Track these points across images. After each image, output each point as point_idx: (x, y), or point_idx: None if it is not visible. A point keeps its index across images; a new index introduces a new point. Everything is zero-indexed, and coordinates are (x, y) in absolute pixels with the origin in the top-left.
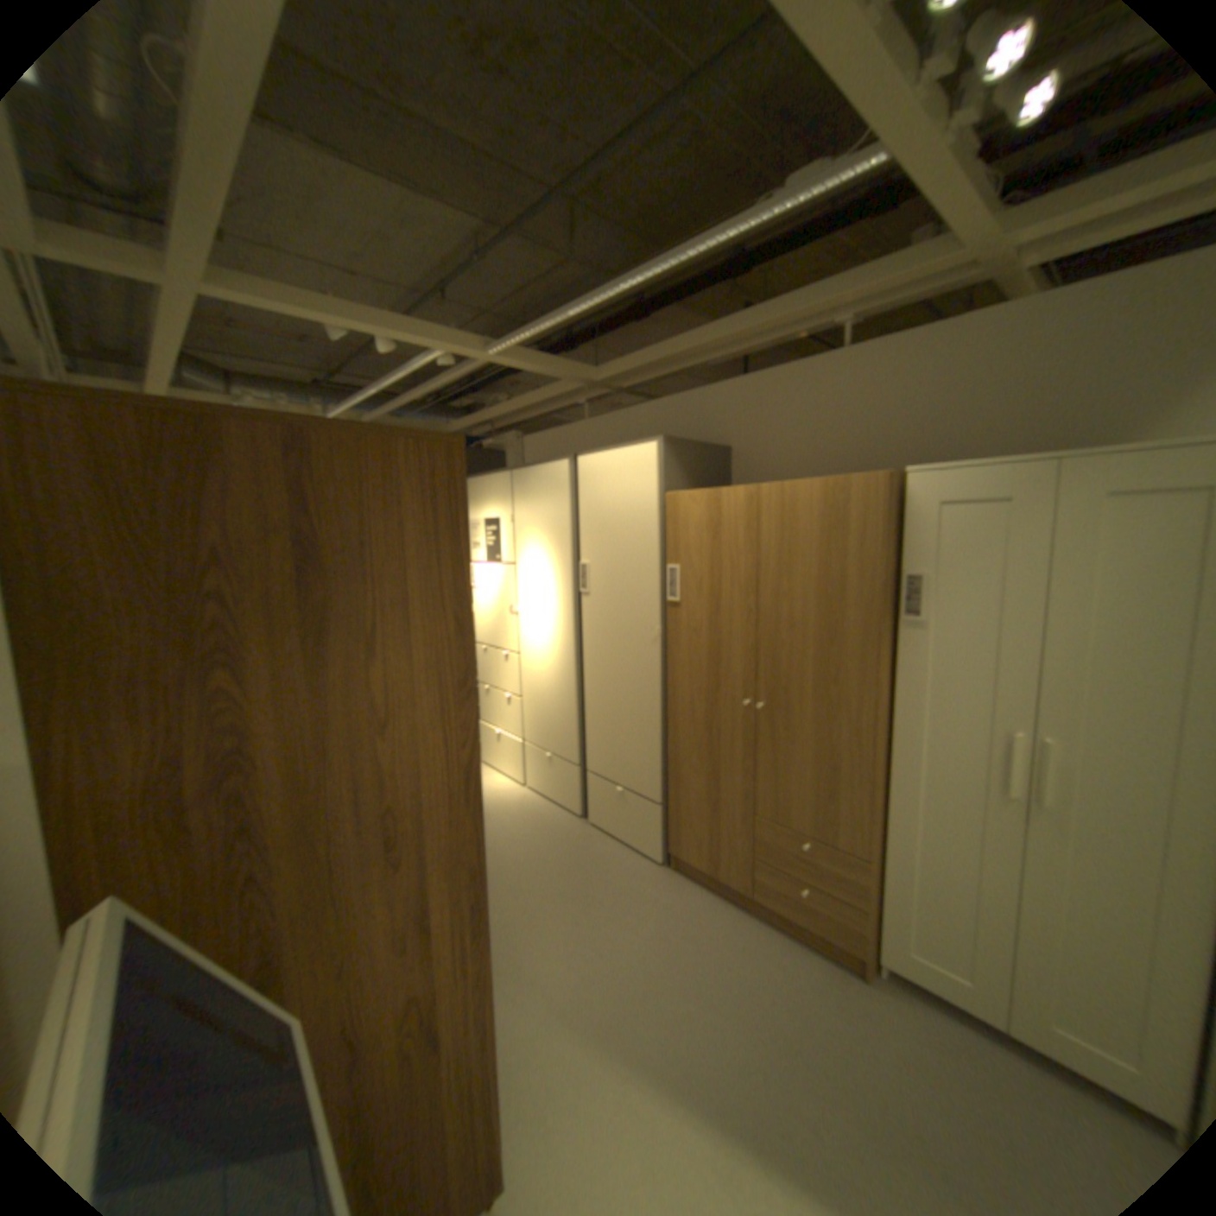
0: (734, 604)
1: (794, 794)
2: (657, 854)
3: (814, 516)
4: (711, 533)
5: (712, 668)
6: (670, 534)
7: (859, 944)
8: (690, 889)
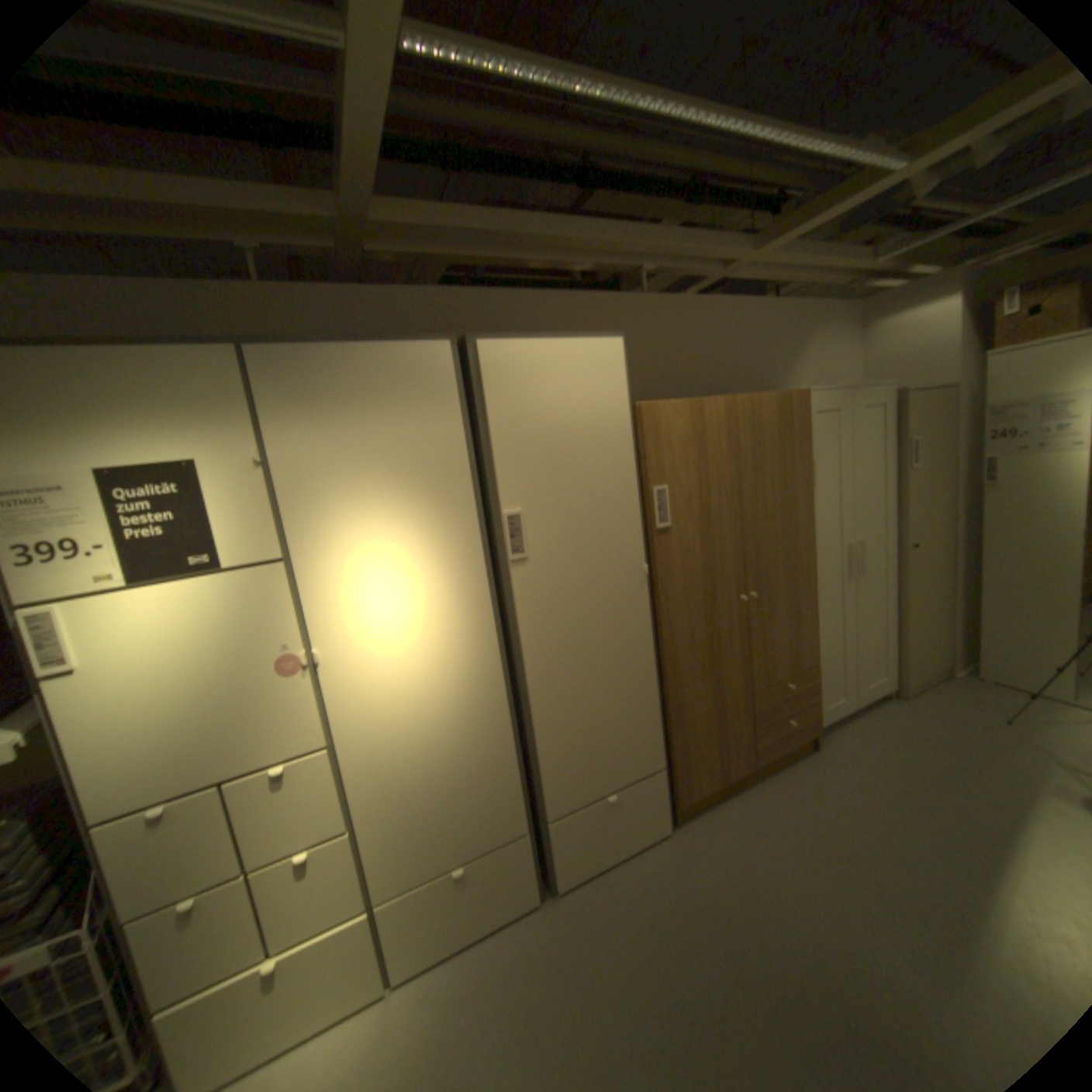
0: (721, 512)
1: (776, 655)
2: (664, 830)
3: (772, 423)
4: (695, 445)
5: (706, 584)
6: (644, 452)
7: (816, 729)
8: (712, 822)
